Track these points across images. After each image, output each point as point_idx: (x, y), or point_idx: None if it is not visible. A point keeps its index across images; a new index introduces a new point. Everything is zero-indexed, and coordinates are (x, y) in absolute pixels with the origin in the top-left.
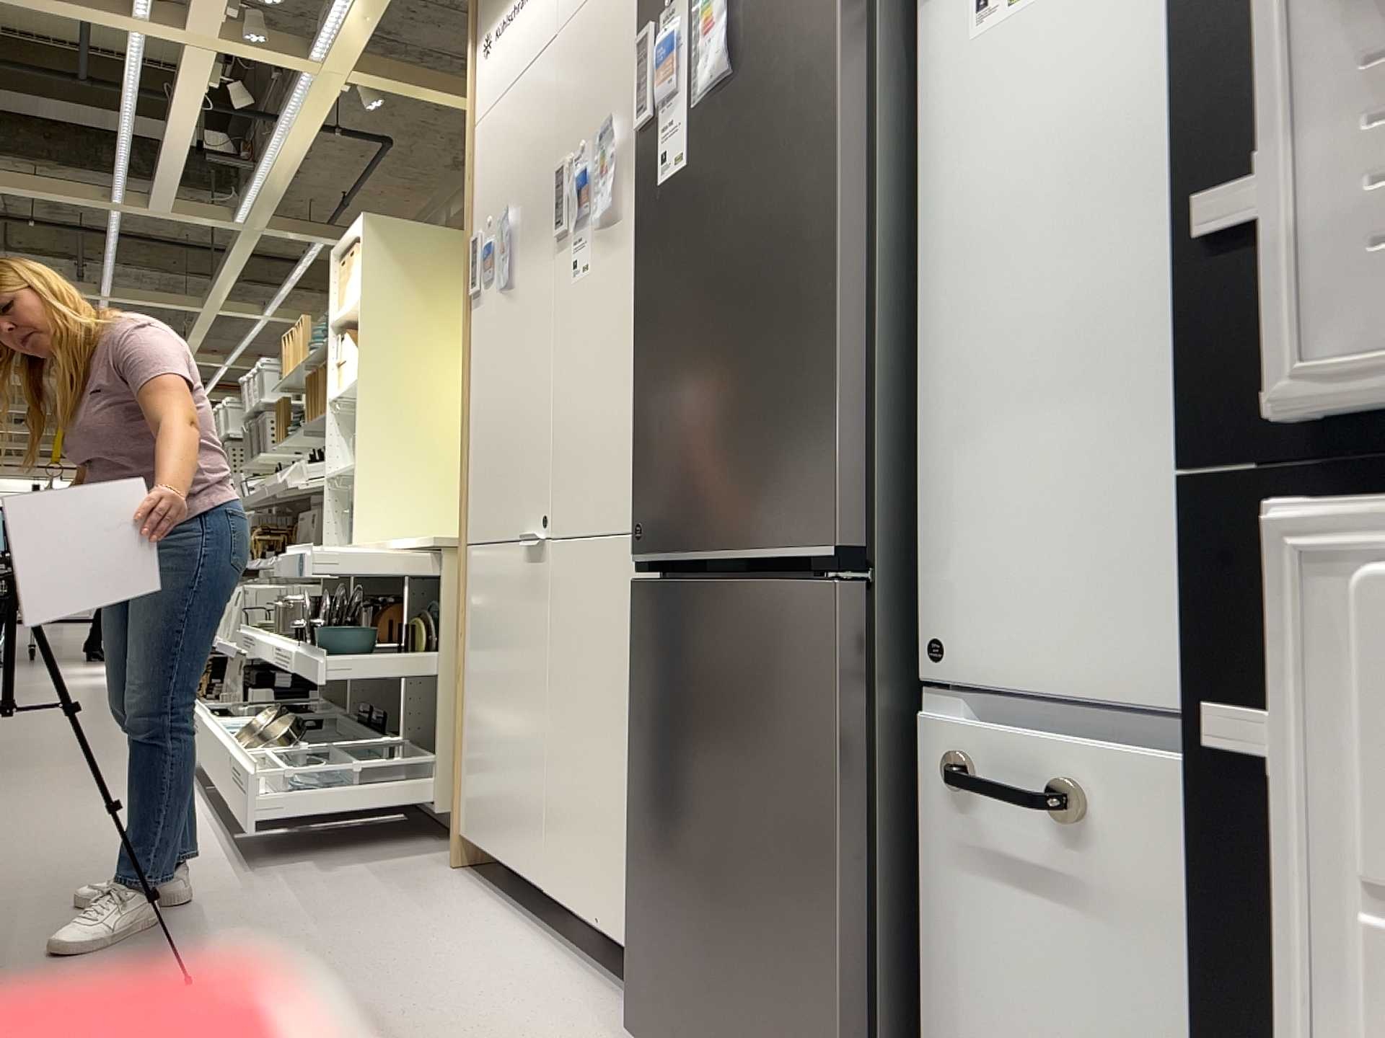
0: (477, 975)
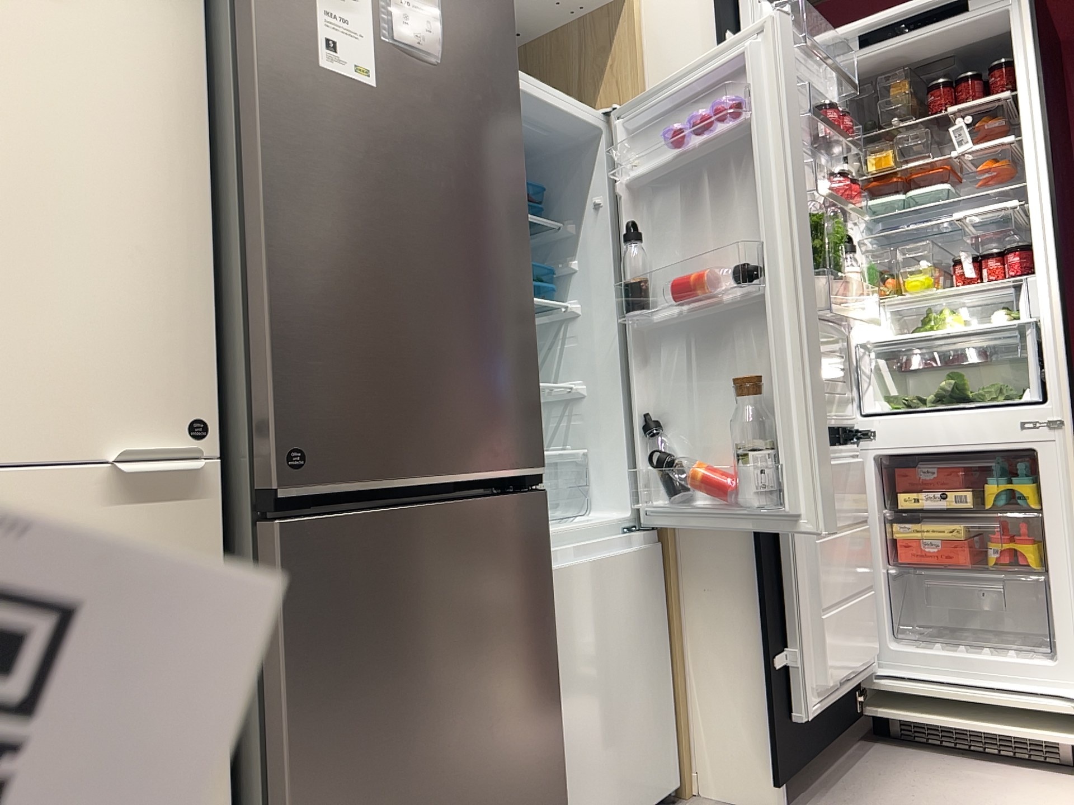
0: None
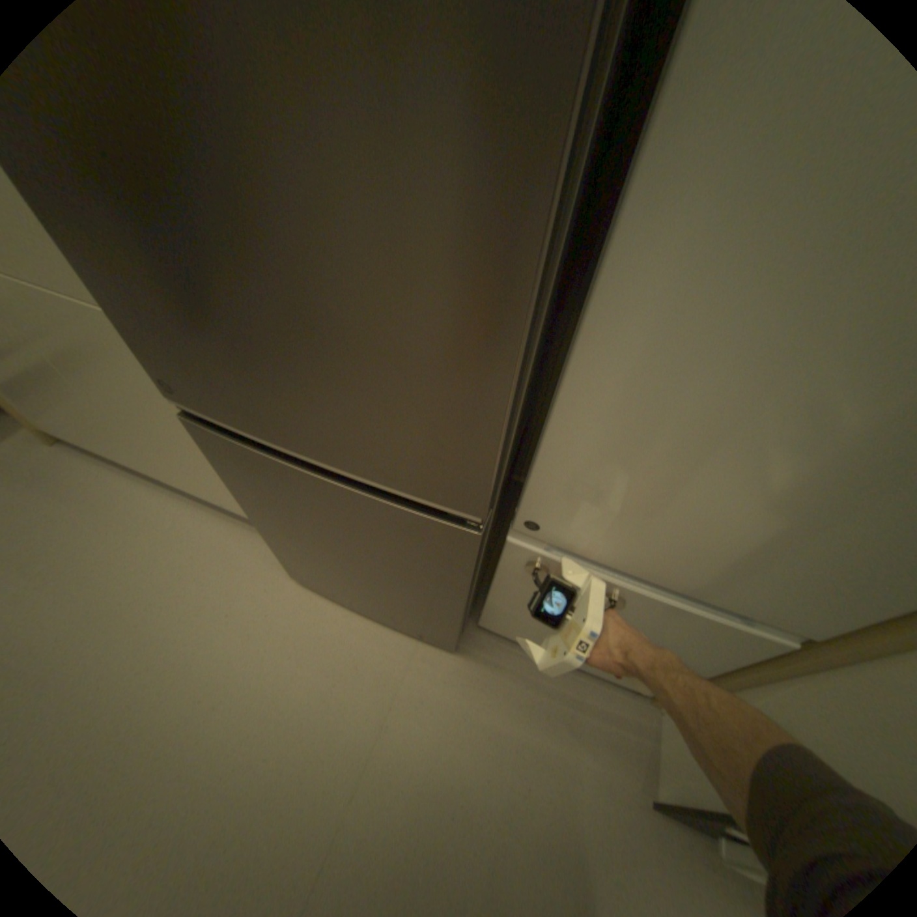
0: (159, 553)
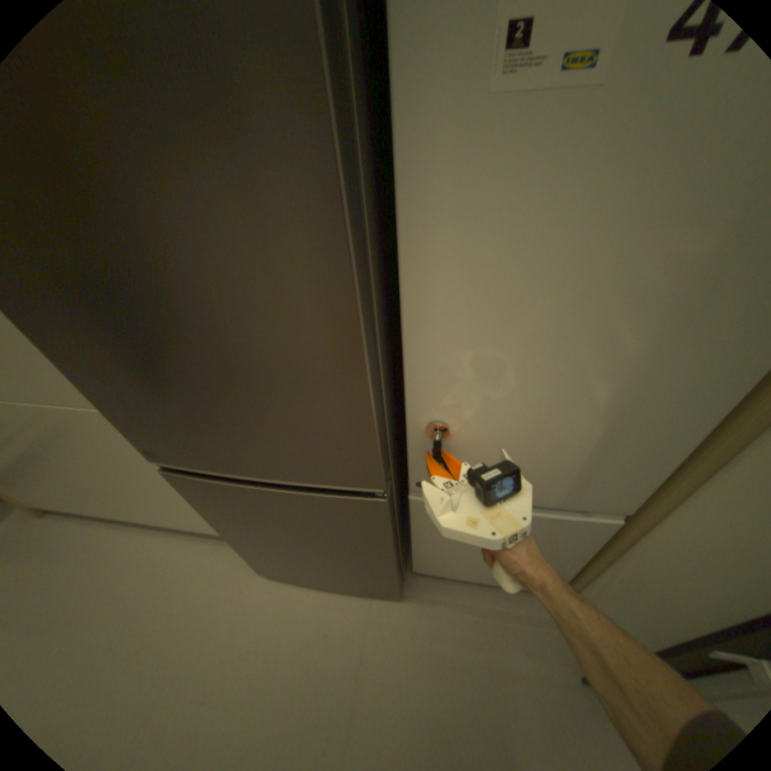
0: (145, 585)
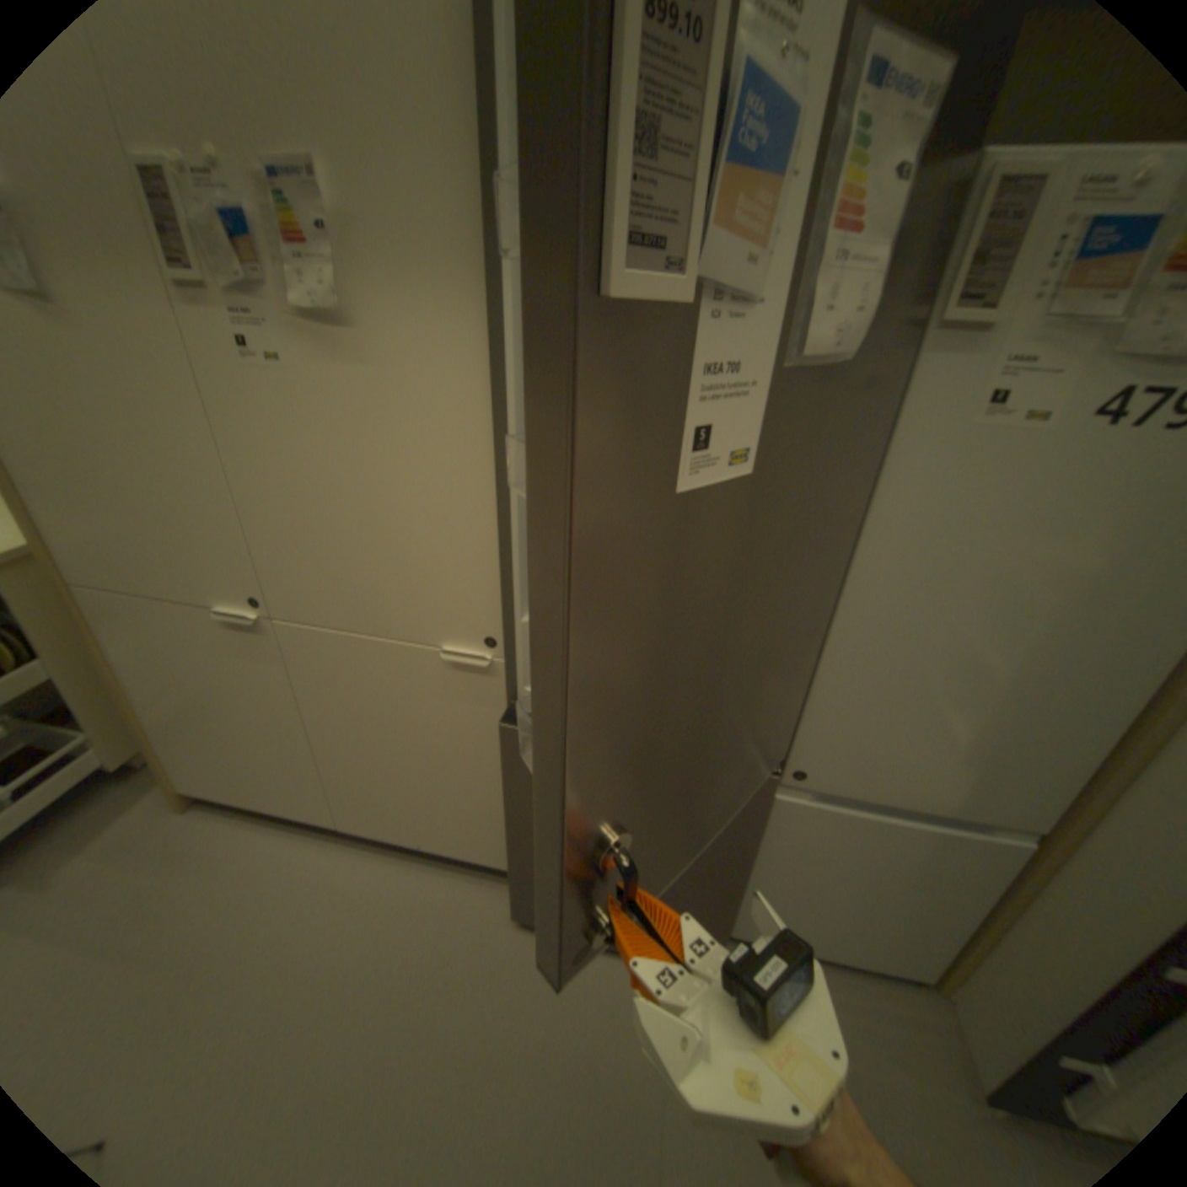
0: (344, 923)
